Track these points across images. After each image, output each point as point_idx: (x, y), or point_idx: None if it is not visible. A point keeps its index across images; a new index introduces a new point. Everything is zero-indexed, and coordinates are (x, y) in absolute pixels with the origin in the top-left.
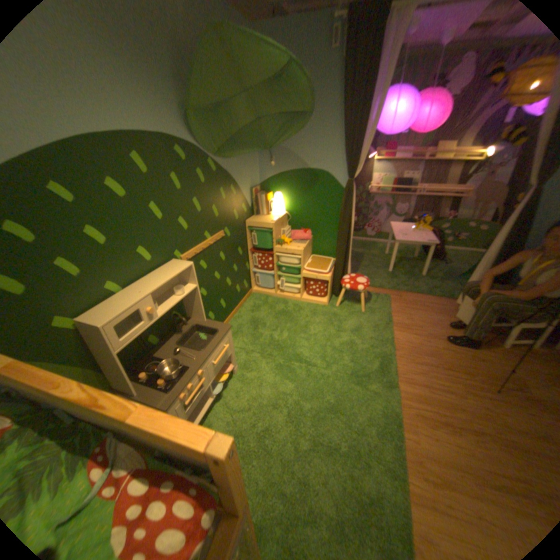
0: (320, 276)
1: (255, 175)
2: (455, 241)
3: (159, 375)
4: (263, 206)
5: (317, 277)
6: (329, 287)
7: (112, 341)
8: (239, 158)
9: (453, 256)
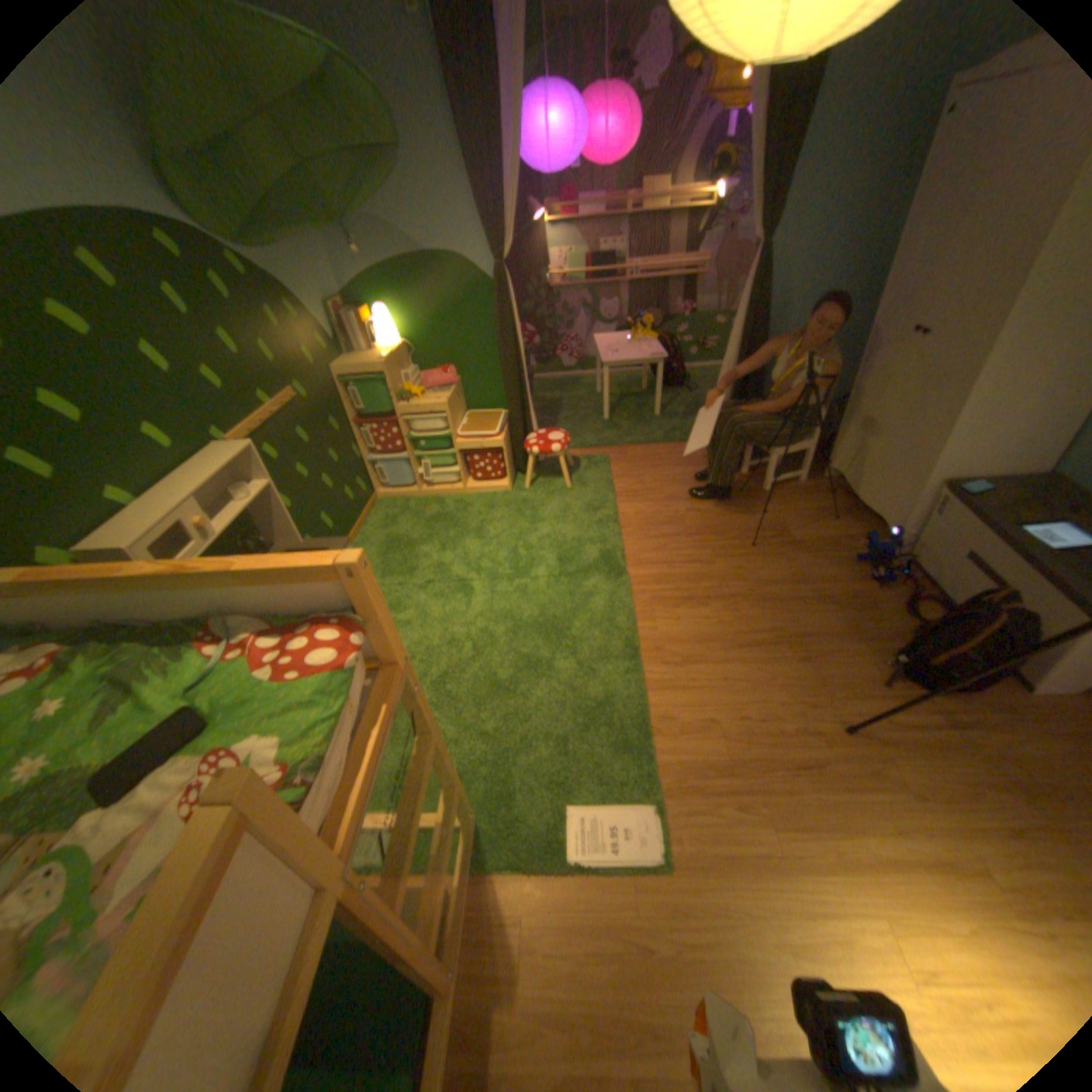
0: (488, 441)
1: (327, 276)
2: (701, 352)
3: None
4: (357, 334)
5: (483, 446)
6: (506, 458)
7: None
8: (285, 244)
9: (701, 378)
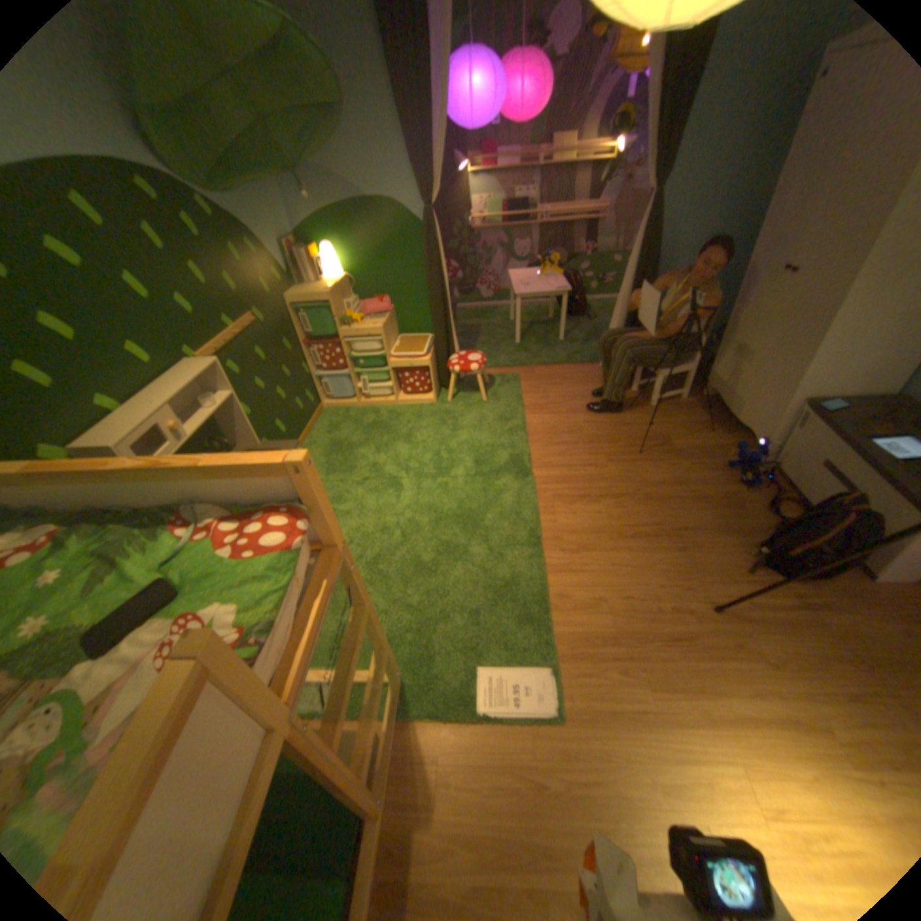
0: (416, 360)
1: (281, 217)
2: (600, 286)
3: None
4: (307, 267)
5: (412, 364)
6: (432, 375)
7: None
8: (245, 189)
9: (600, 308)
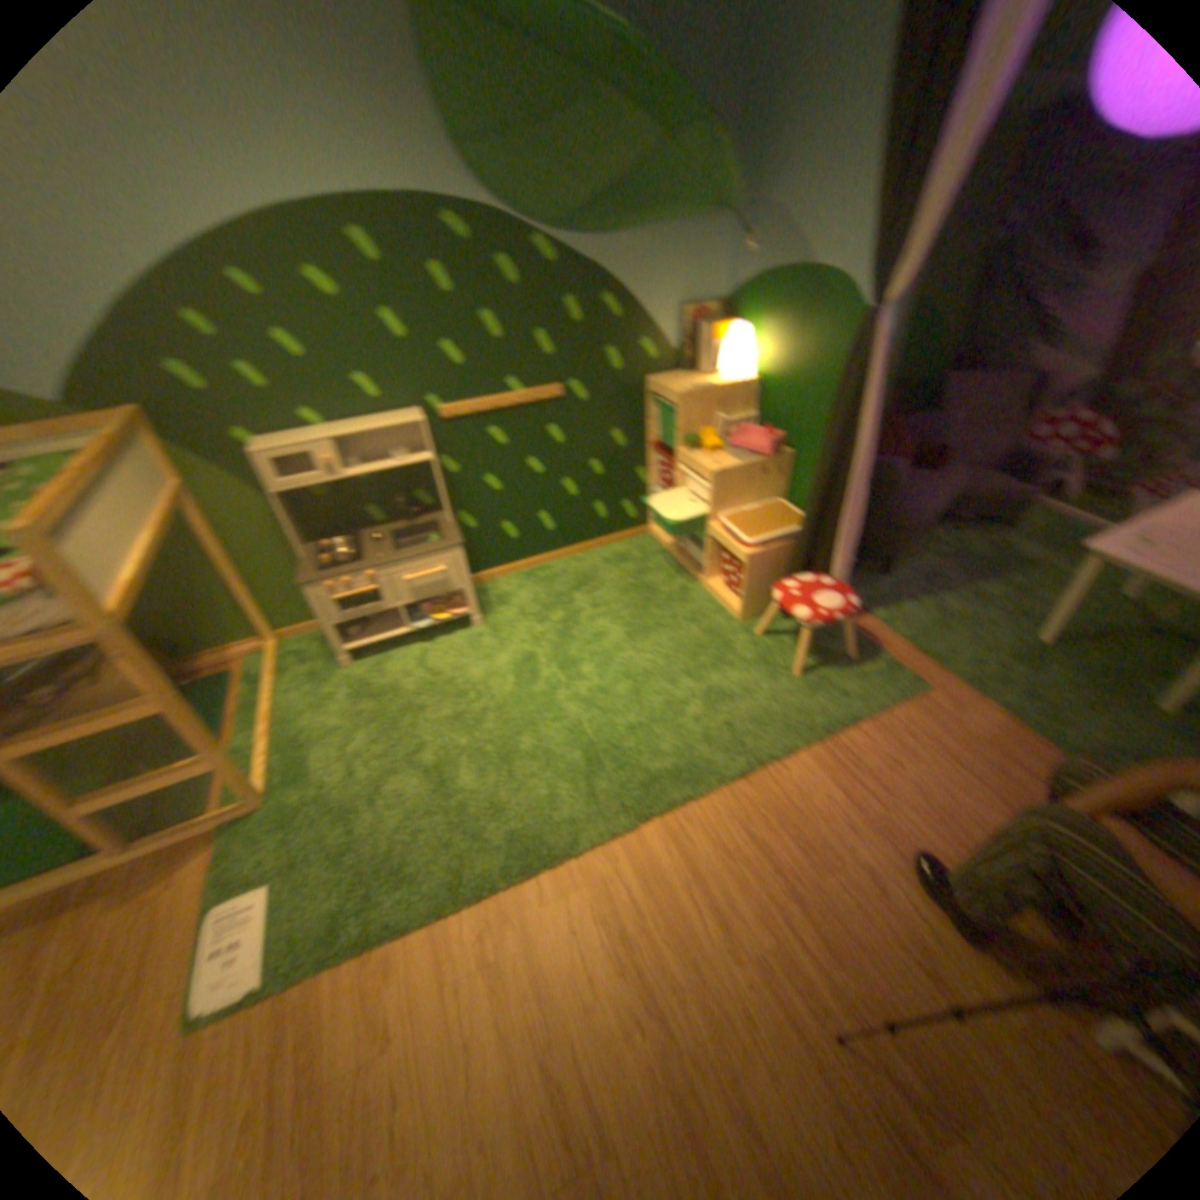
0: (732, 546)
1: (711, 274)
2: None
3: (329, 552)
4: (702, 352)
5: (727, 547)
6: (744, 580)
7: (264, 477)
8: (644, 232)
9: None
